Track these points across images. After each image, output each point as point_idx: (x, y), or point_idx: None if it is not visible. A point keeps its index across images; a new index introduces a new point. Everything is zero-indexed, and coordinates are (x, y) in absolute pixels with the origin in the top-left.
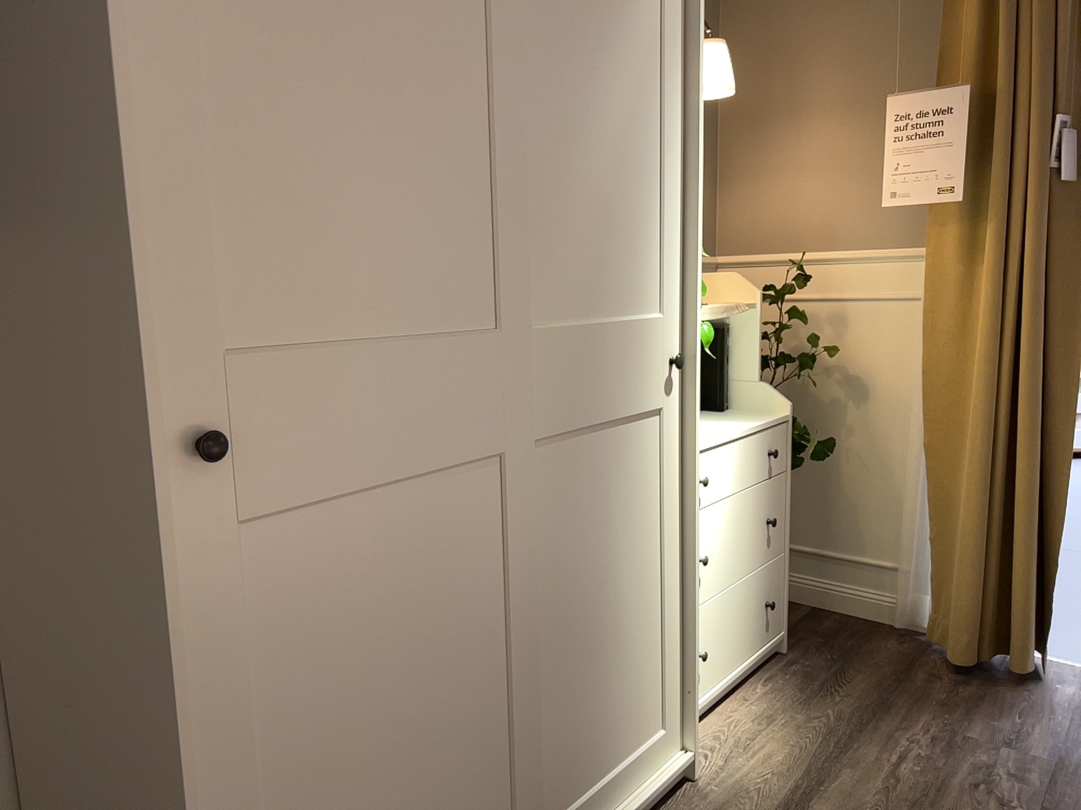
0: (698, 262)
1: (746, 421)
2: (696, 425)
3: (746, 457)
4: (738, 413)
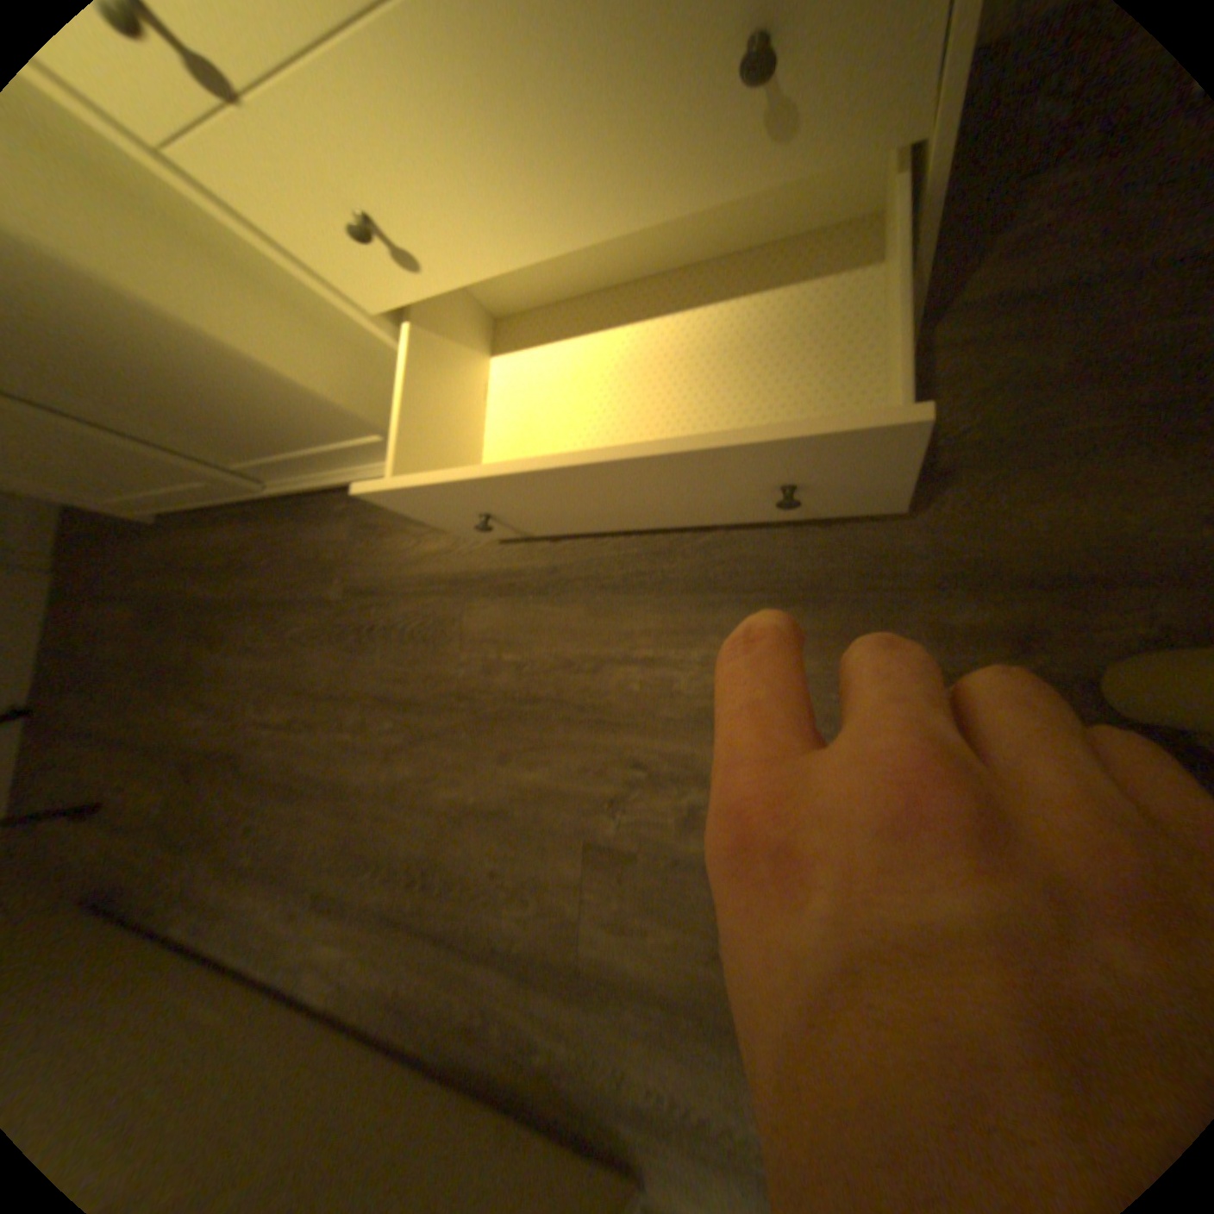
0: None
1: None
2: None
3: None
4: None
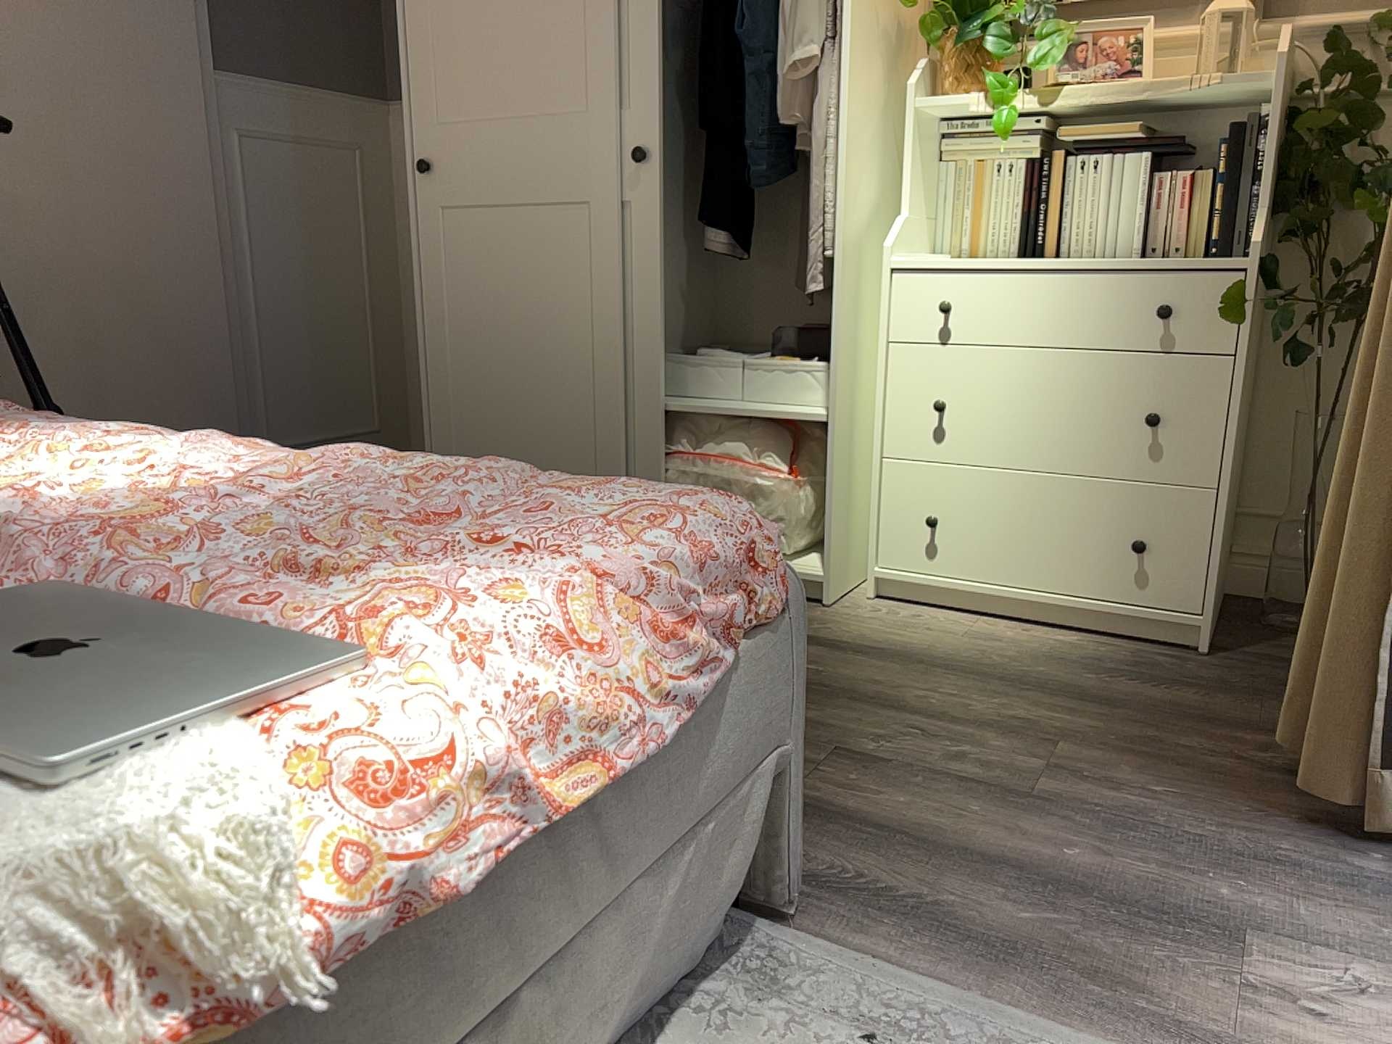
0: (848, 32)
1: (1149, 260)
2: (841, 219)
3: (1076, 302)
4: (1229, 260)
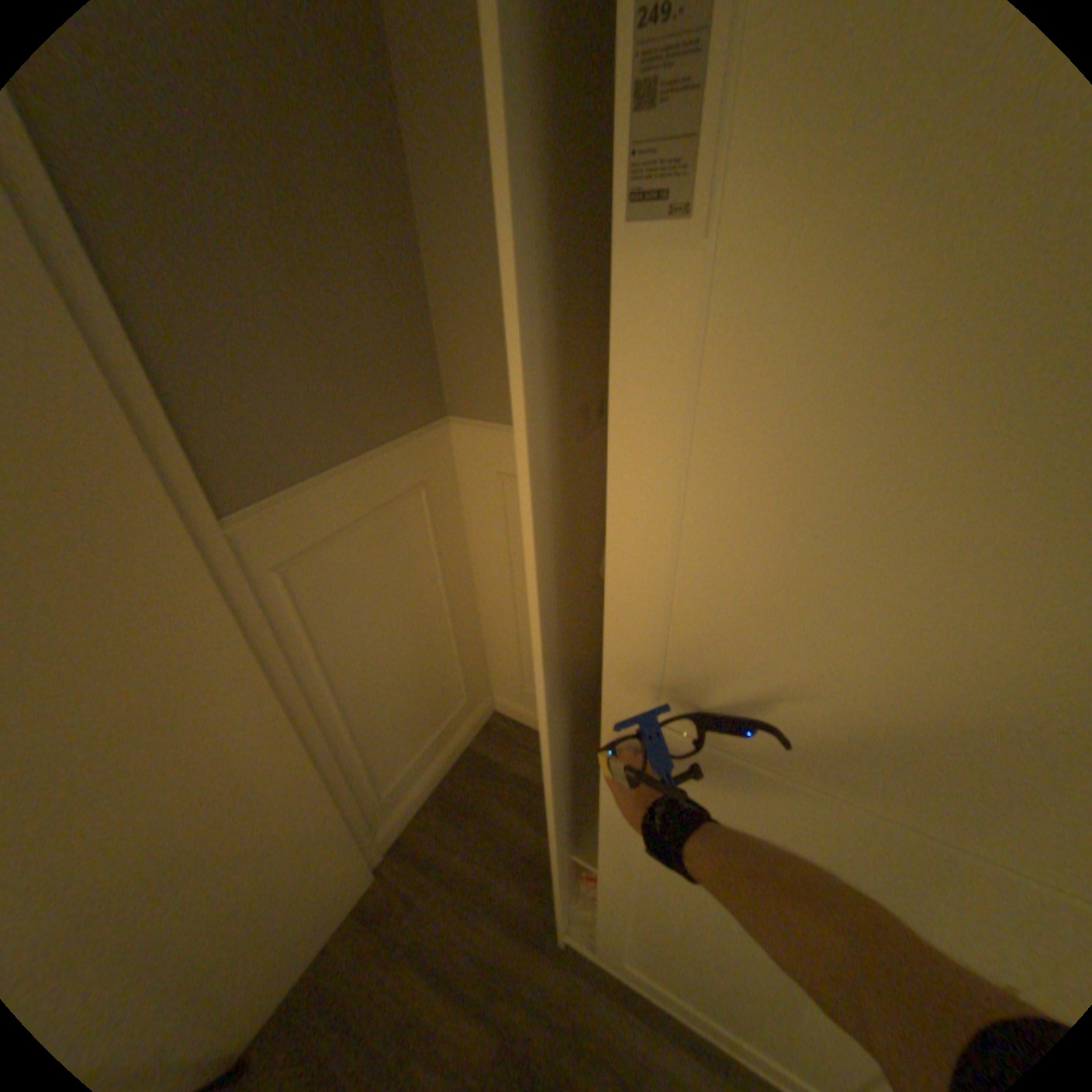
0: None
1: None
2: None
3: None
4: None
